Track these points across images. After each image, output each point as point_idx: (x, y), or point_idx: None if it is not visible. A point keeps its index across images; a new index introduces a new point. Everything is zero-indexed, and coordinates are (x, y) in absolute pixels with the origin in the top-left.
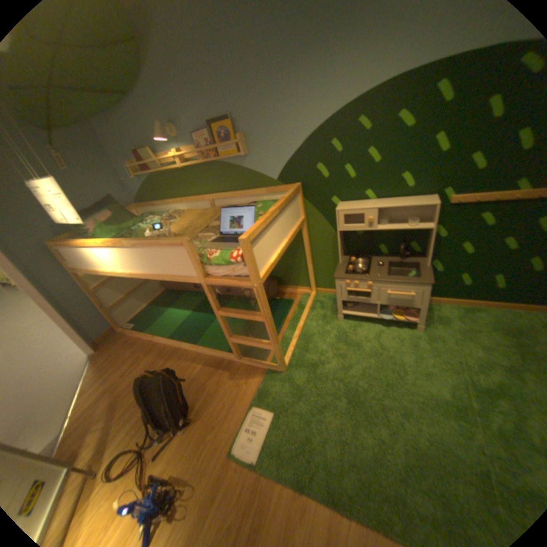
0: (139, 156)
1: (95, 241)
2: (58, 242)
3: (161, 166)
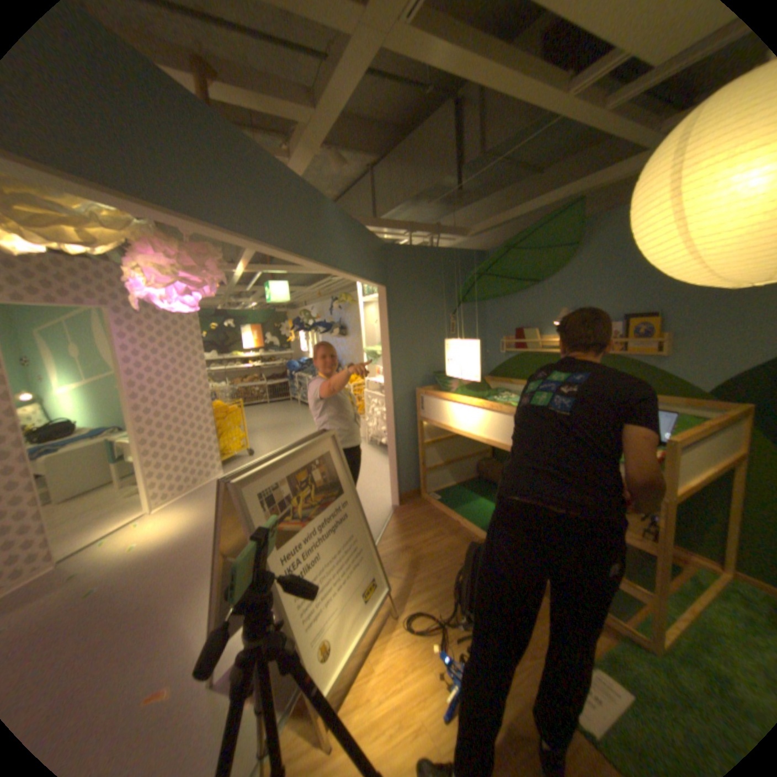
0: (522, 335)
1: (470, 399)
2: (430, 392)
3: (541, 348)
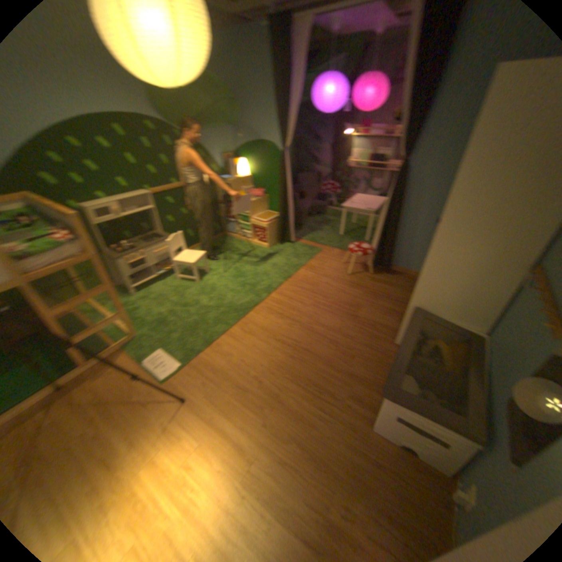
0: None
1: None
2: None
3: None
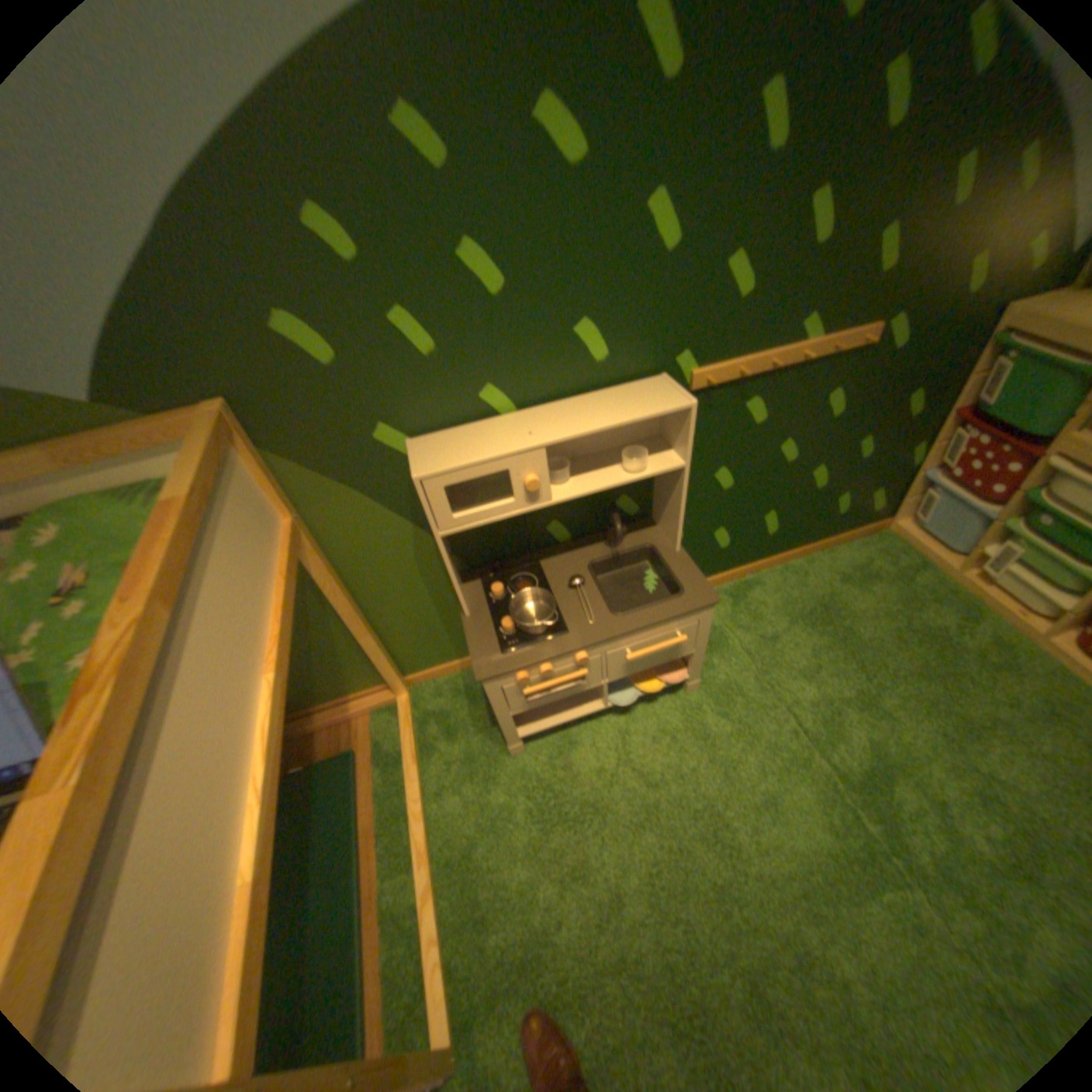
0: None
1: None
2: None
3: None
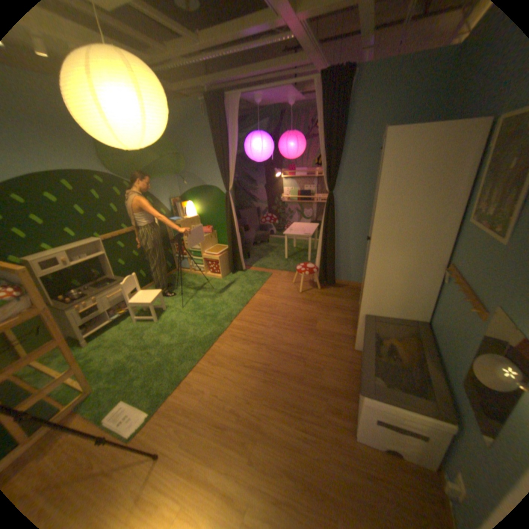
0: None
1: None
2: None
3: None
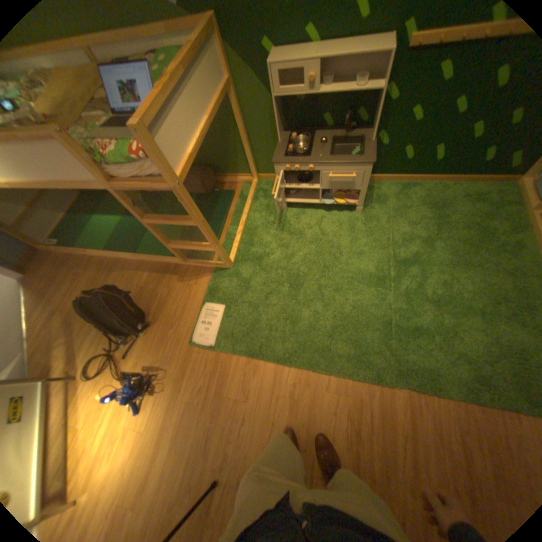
0: None
1: None
2: None
3: None
